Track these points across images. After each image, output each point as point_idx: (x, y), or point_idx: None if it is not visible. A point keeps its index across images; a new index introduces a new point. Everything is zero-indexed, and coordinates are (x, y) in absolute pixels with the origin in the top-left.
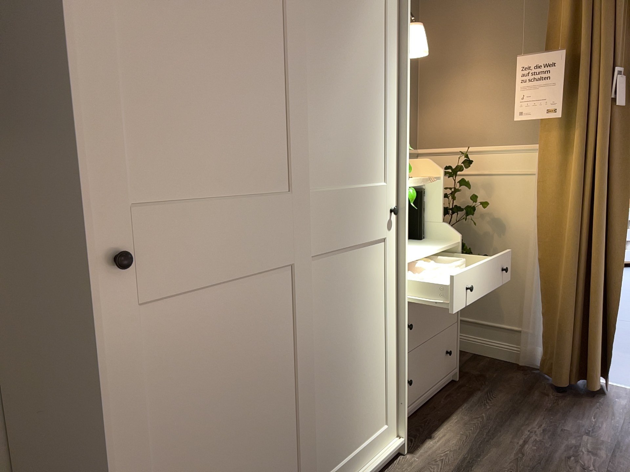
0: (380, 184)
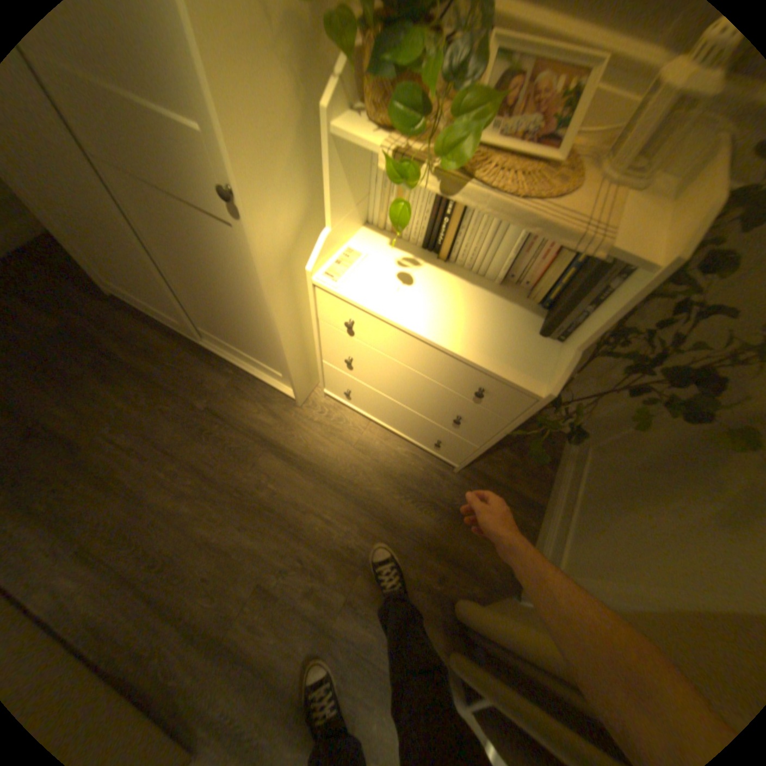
0: (187, 120)
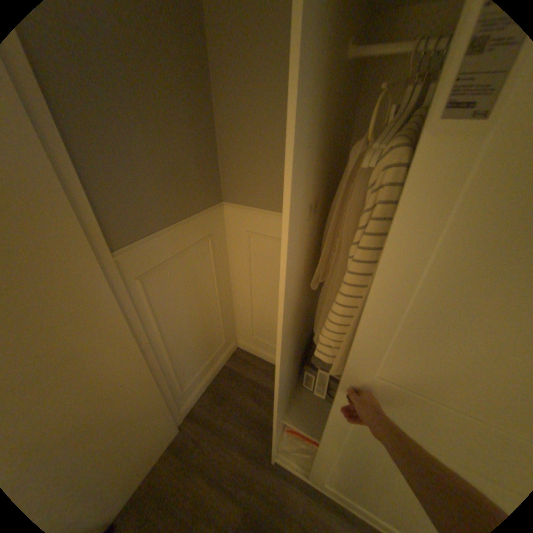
0: None
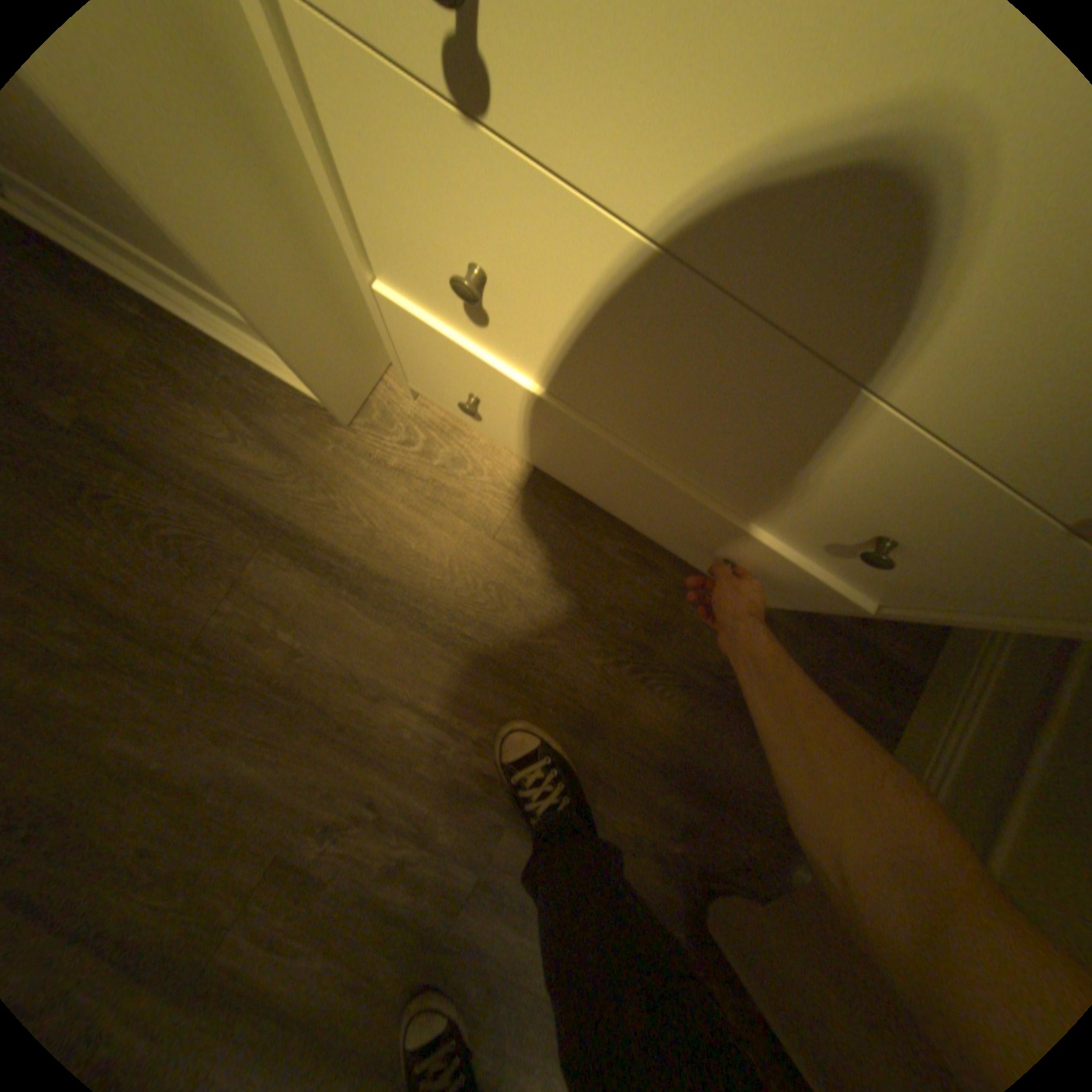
0: None
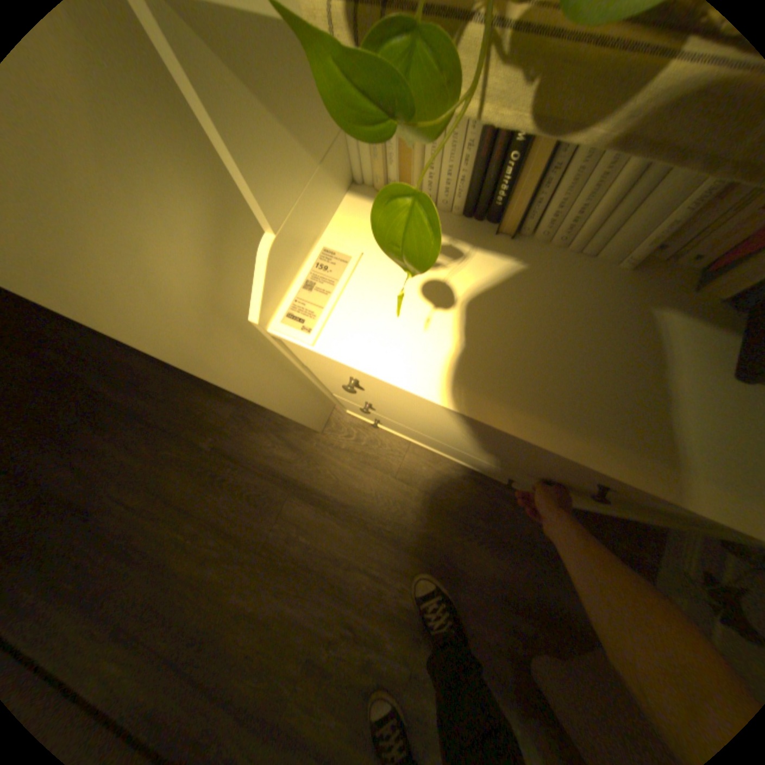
0: None
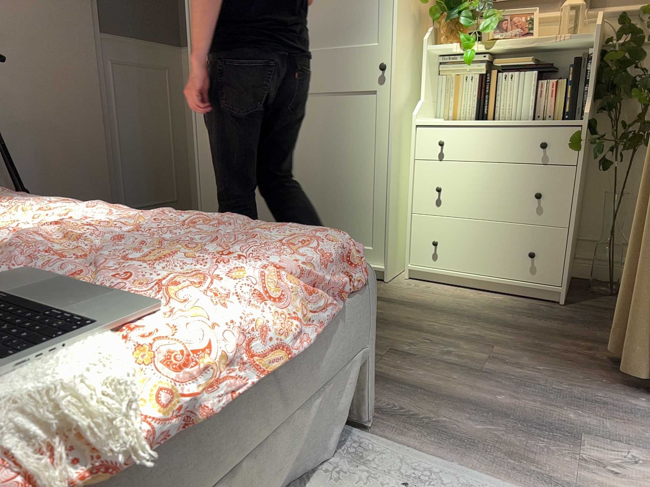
0: (371, 43)
